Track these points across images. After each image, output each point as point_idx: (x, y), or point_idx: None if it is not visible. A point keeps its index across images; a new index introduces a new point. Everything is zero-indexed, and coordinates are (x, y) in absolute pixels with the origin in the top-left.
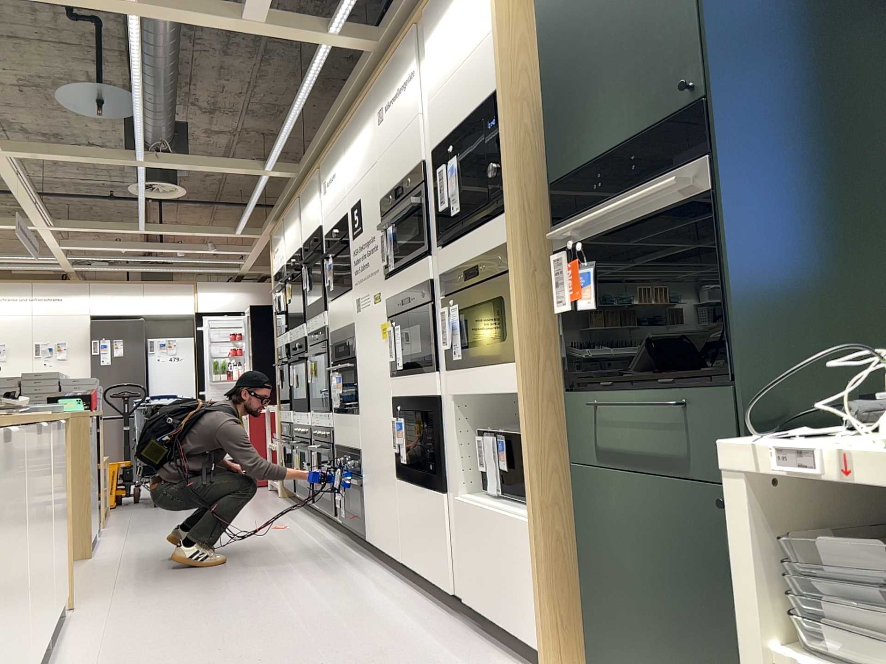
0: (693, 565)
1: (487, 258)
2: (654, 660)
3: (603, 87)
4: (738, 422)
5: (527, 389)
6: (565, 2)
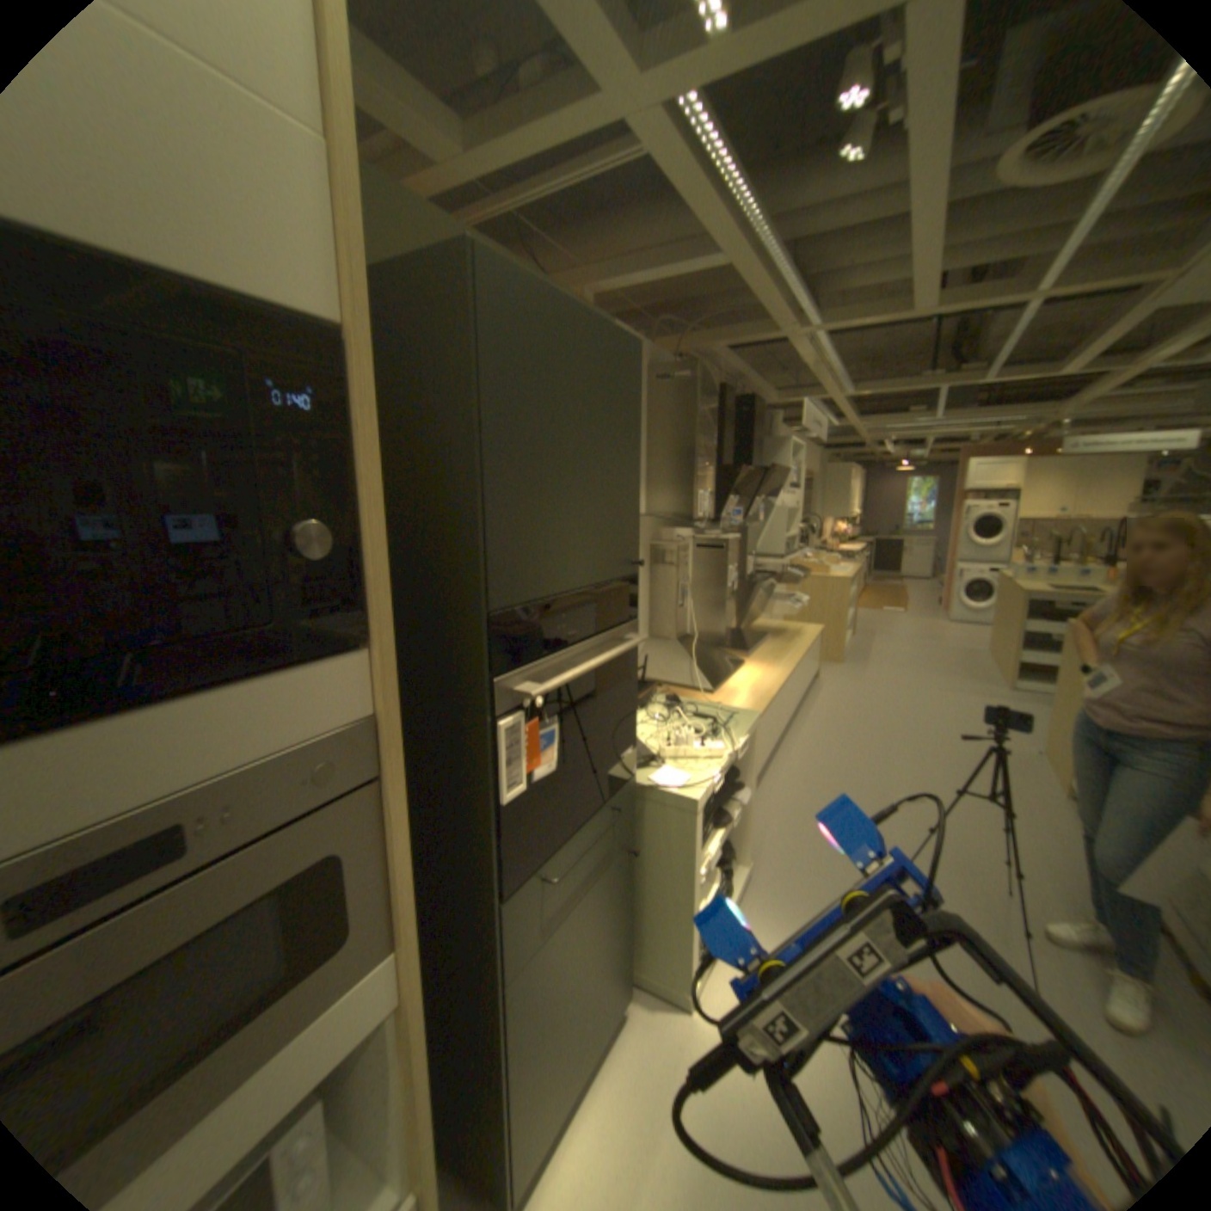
0: (596, 932)
1: (223, 791)
2: (568, 1055)
3: (566, 513)
4: (627, 800)
5: (404, 993)
6: (525, 346)
